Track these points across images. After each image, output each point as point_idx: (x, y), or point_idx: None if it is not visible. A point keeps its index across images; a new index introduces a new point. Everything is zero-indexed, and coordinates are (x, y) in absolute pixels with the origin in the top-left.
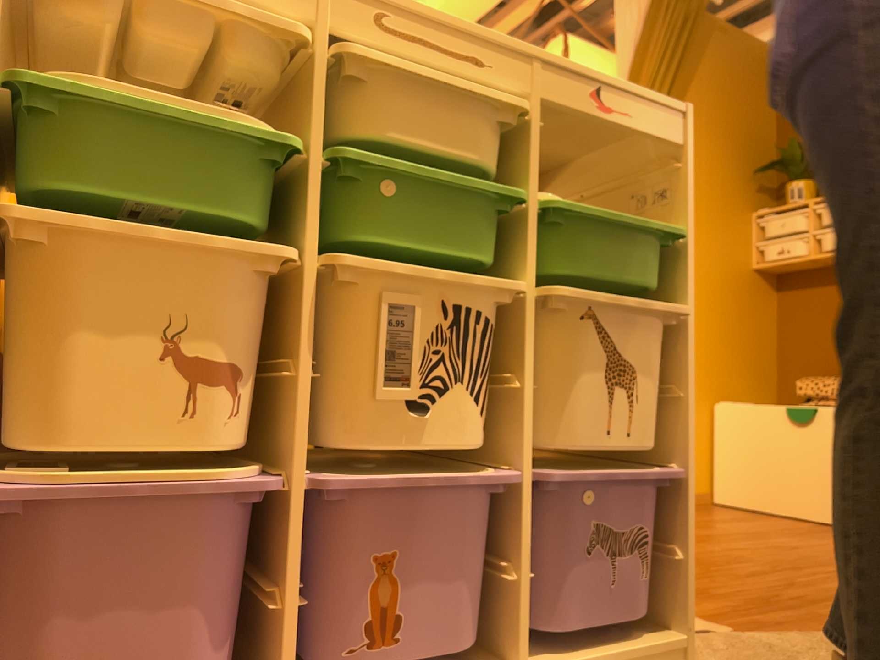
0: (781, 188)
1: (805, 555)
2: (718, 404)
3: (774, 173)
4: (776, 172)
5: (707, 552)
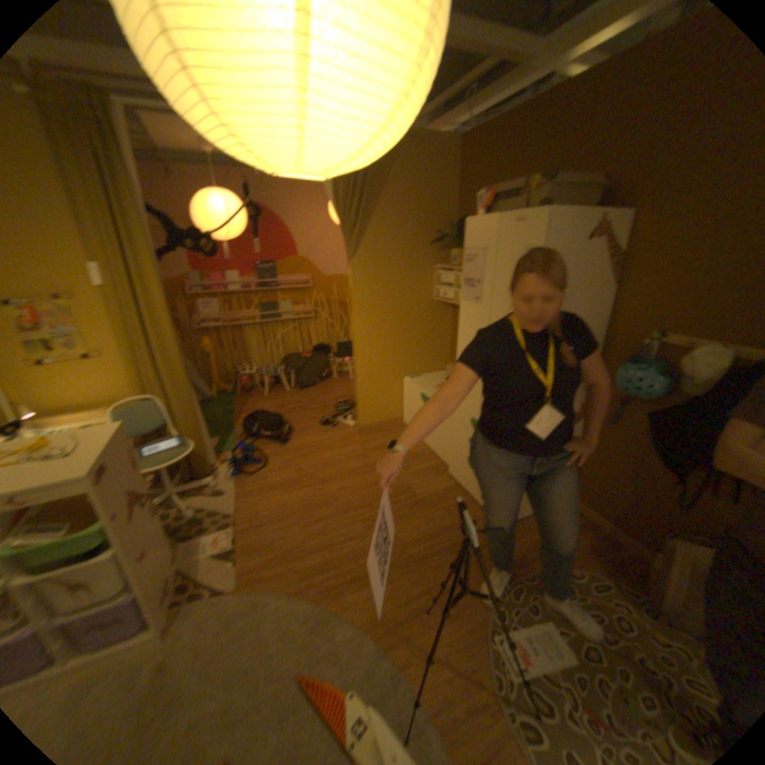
0: (451, 251)
1: (365, 501)
2: (403, 382)
3: (446, 242)
4: (447, 242)
5: (321, 499)
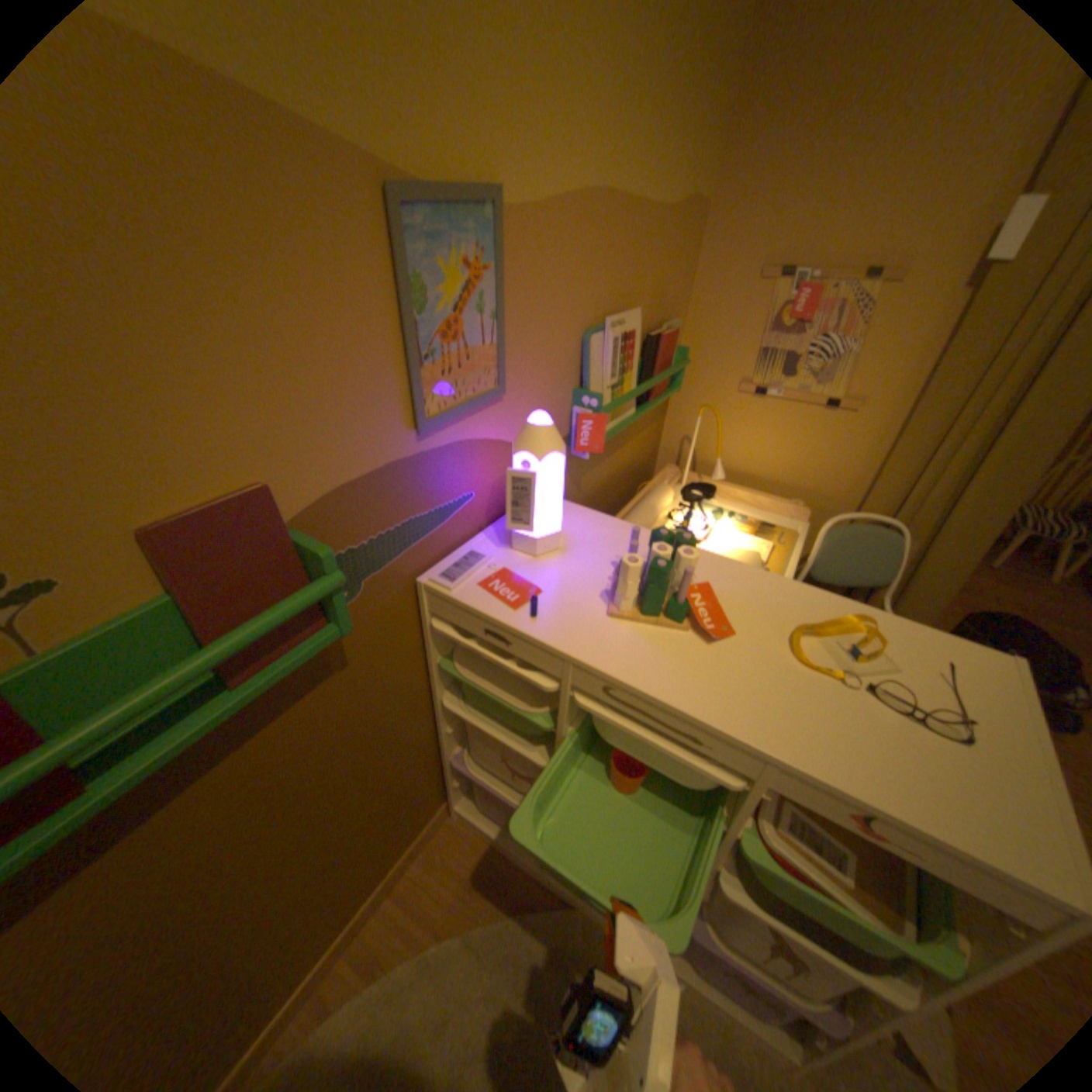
0: None
1: None
2: None
3: None
4: None
5: None
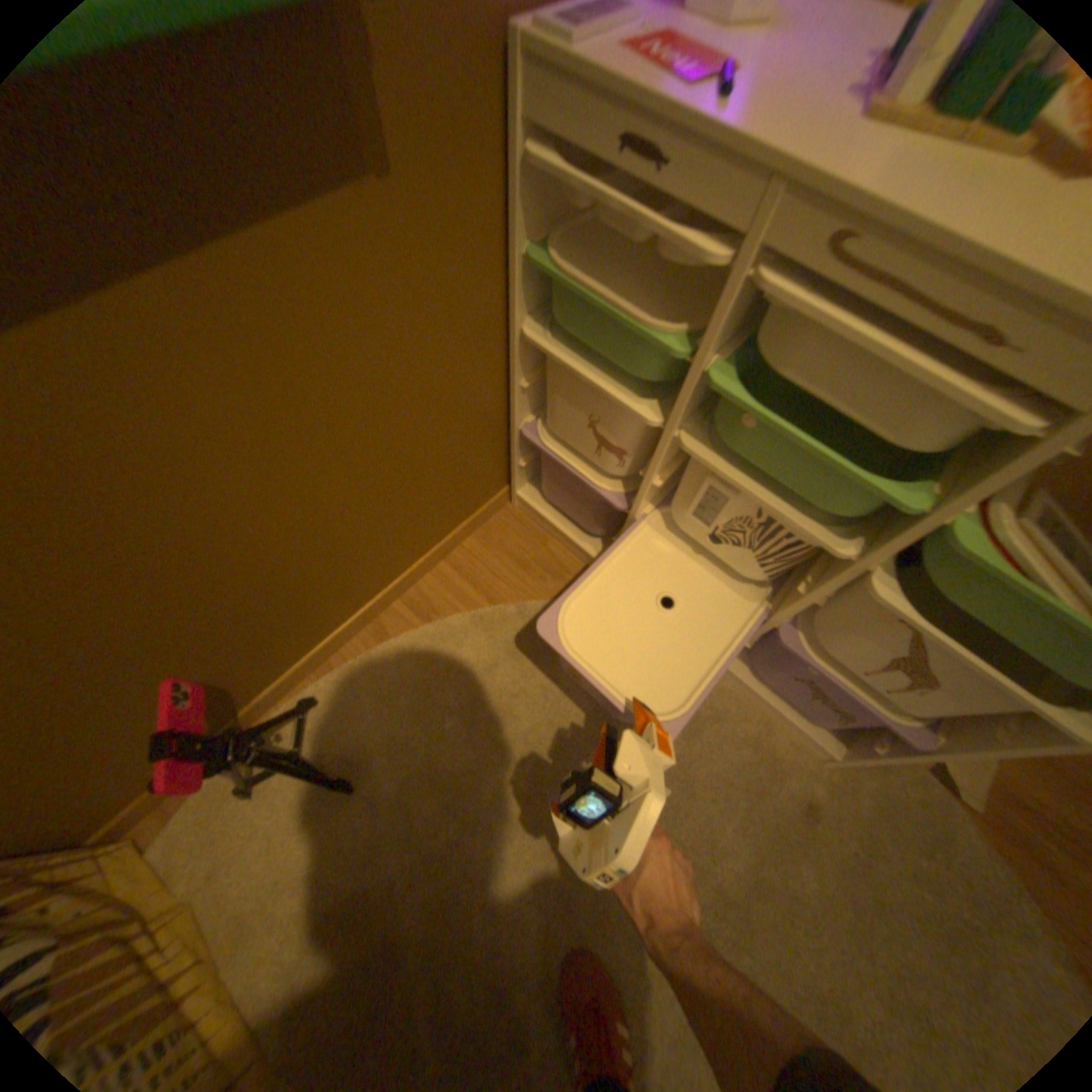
0: None
1: None
2: None
3: None
4: None
5: None
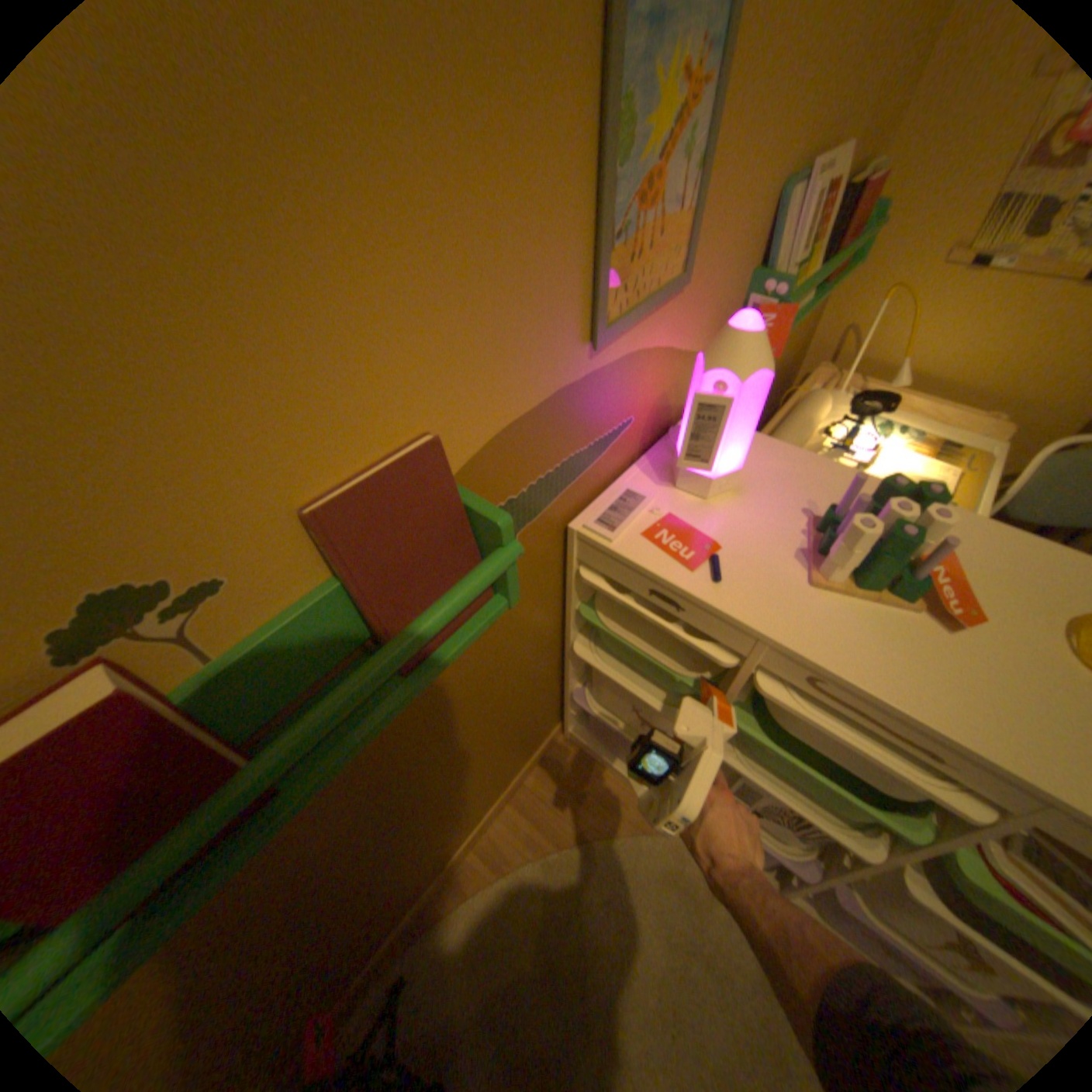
0: None
1: None
2: None
3: None
4: None
5: None
